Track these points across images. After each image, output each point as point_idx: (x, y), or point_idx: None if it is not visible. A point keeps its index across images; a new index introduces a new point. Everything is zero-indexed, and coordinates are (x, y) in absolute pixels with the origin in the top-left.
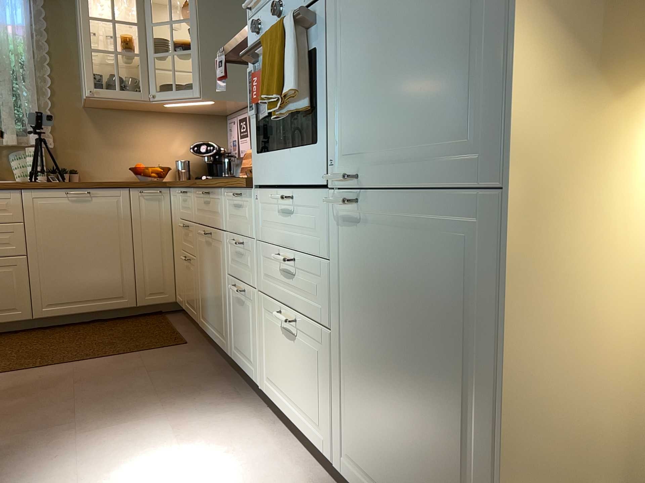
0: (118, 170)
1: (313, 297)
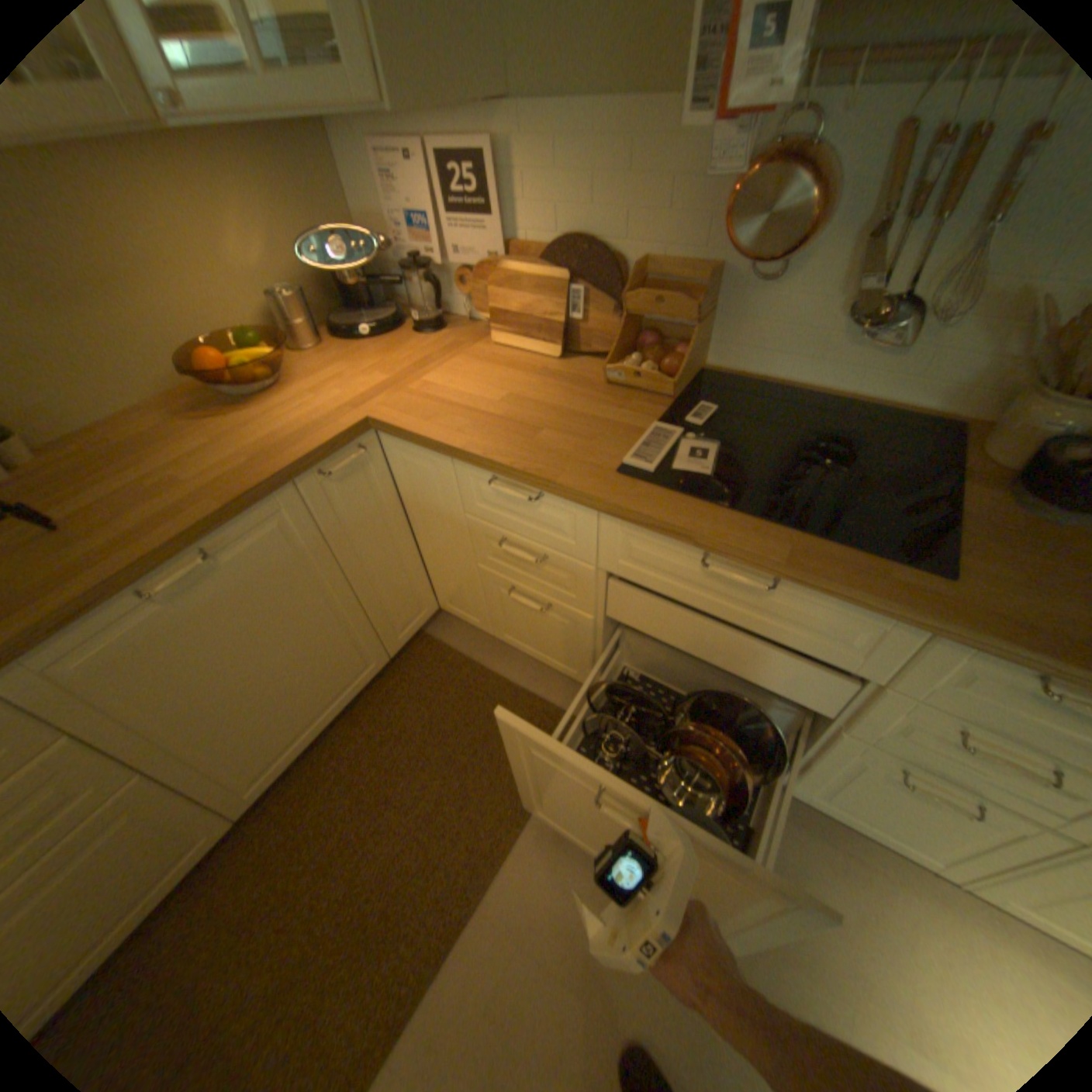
0: (123, 370)
1: None
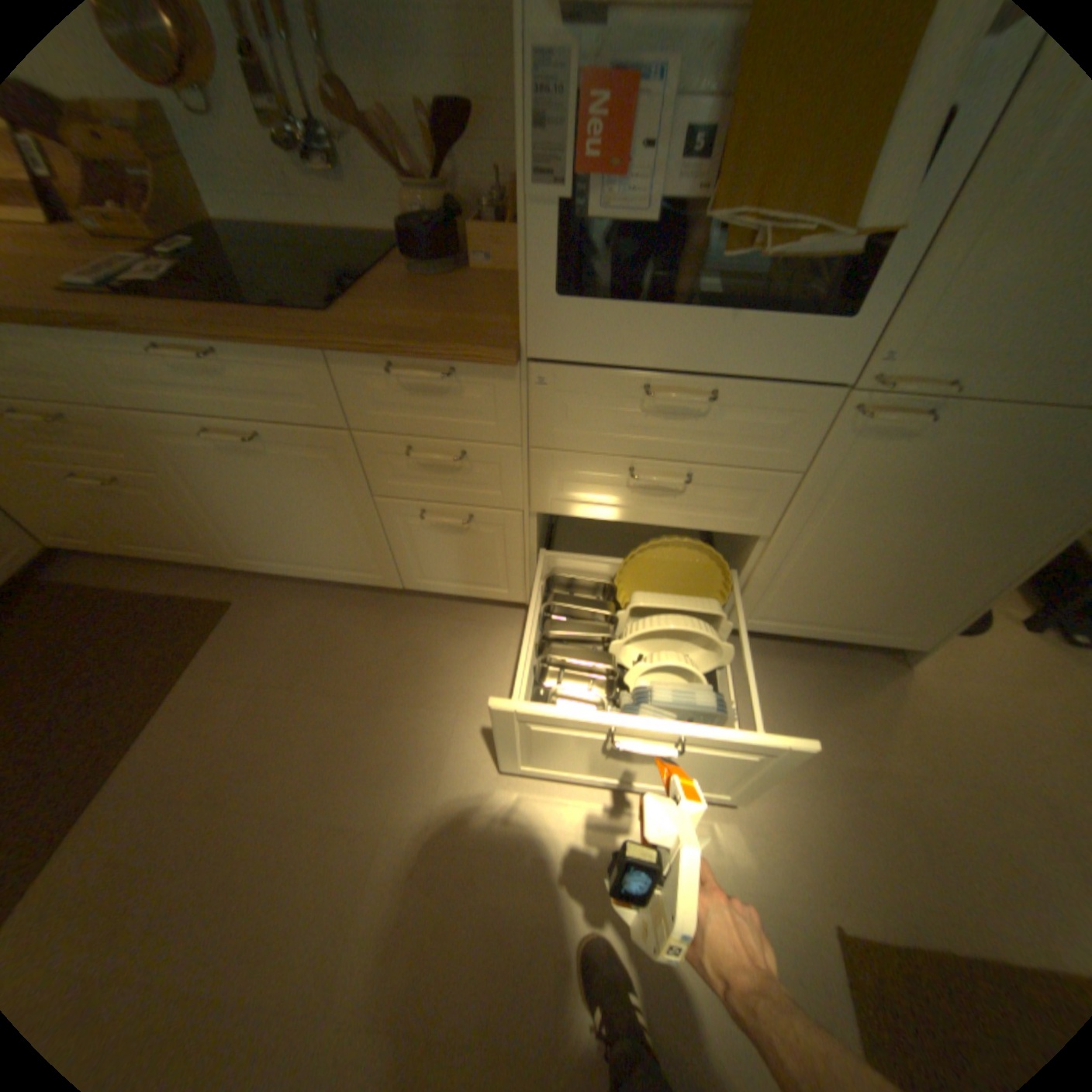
0: None
1: (724, 509)
